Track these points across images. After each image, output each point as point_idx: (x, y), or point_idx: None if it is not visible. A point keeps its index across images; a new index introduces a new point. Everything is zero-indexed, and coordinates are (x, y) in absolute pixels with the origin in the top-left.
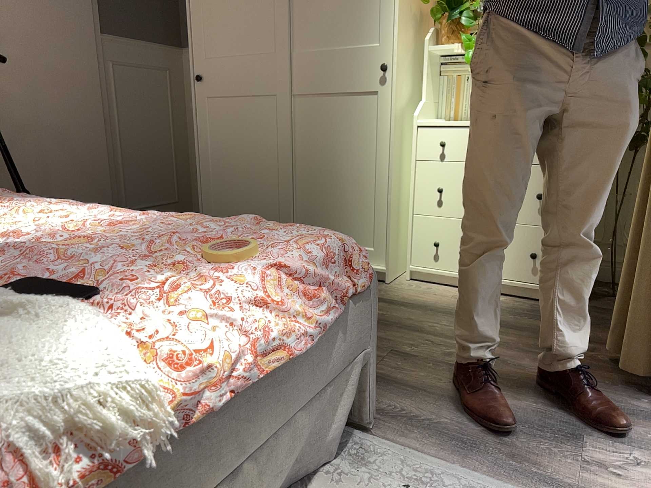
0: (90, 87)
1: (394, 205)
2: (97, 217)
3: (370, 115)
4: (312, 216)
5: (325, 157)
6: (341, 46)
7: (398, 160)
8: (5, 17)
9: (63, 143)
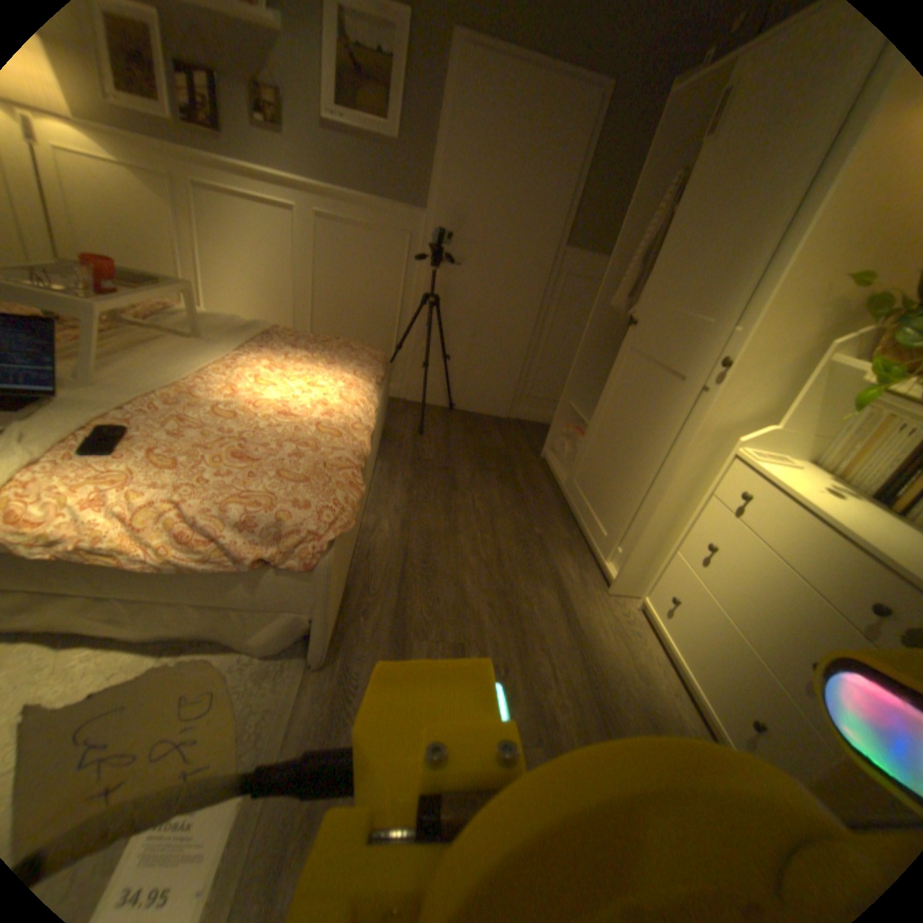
0: (533, 289)
1: (655, 524)
2: (315, 399)
3: (690, 412)
4: (602, 481)
5: (636, 432)
6: (707, 316)
7: (689, 480)
8: (485, 223)
9: (493, 328)
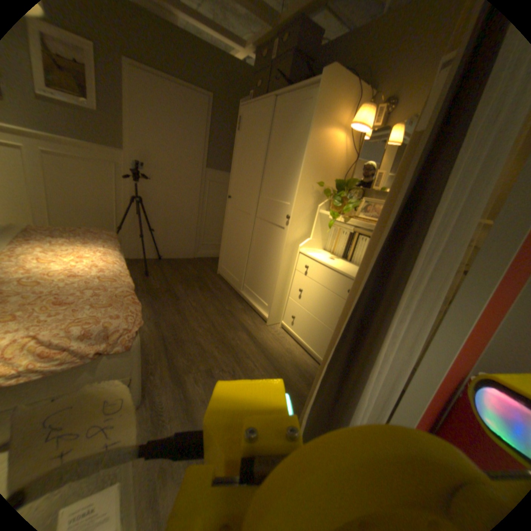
0: (194, 190)
1: (278, 287)
2: (89, 264)
3: (280, 238)
4: (251, 276)
5: (261, 251)
6: (276, 198)
7: (286, 265)
8: (160, 157)
9: (176, 211)
